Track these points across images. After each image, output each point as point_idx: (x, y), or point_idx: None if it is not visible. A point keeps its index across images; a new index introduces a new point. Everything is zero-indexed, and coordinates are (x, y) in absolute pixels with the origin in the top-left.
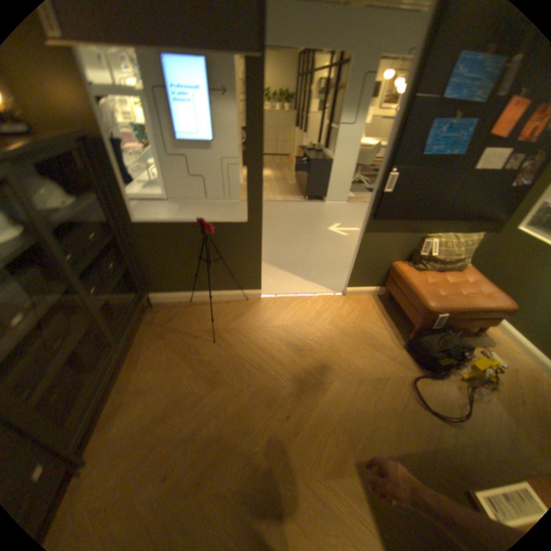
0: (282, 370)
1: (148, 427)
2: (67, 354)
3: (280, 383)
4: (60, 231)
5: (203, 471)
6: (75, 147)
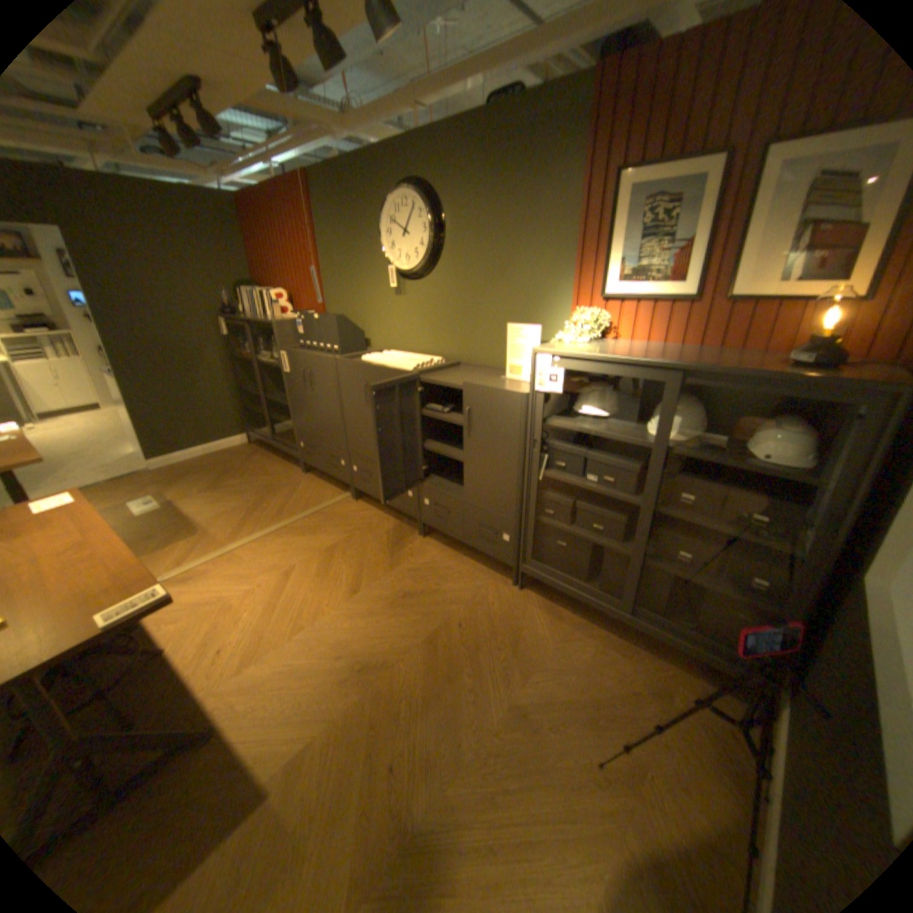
0: (456, 844)
1: (516, 633)
2: (587, 537)
3: (439, 814)
4: (736, 481)
5: (436, 651)
6: (847, 402)
